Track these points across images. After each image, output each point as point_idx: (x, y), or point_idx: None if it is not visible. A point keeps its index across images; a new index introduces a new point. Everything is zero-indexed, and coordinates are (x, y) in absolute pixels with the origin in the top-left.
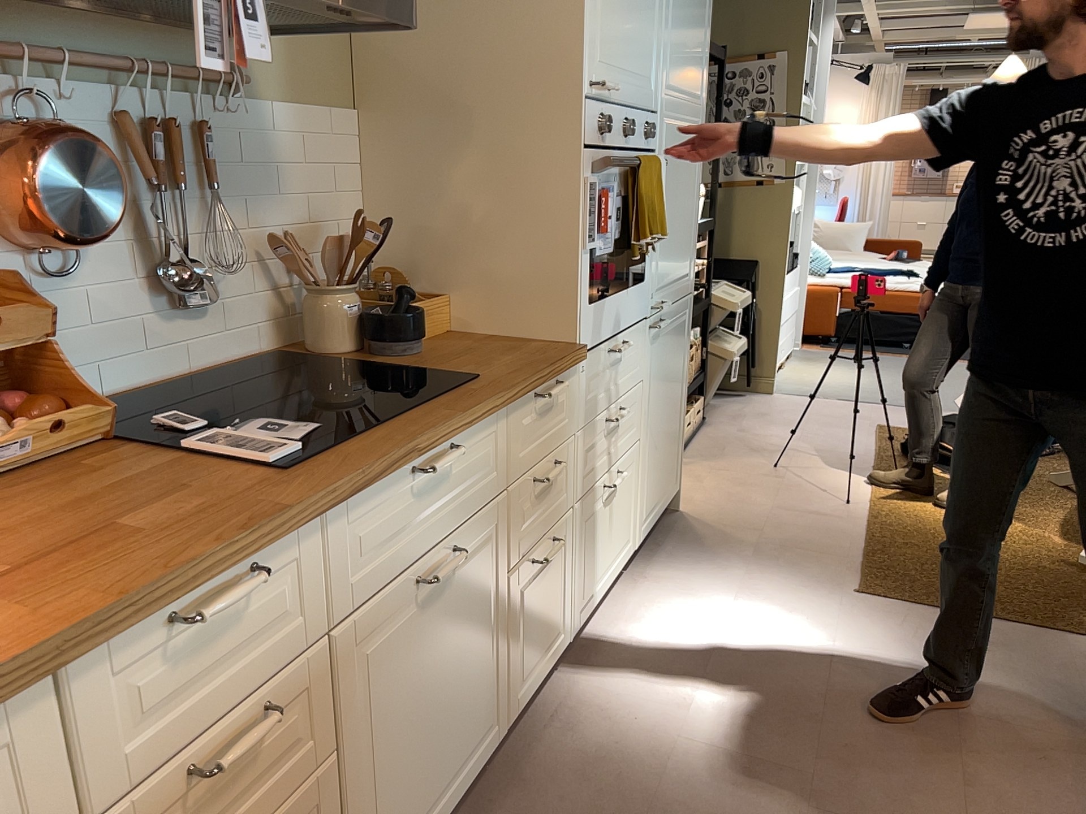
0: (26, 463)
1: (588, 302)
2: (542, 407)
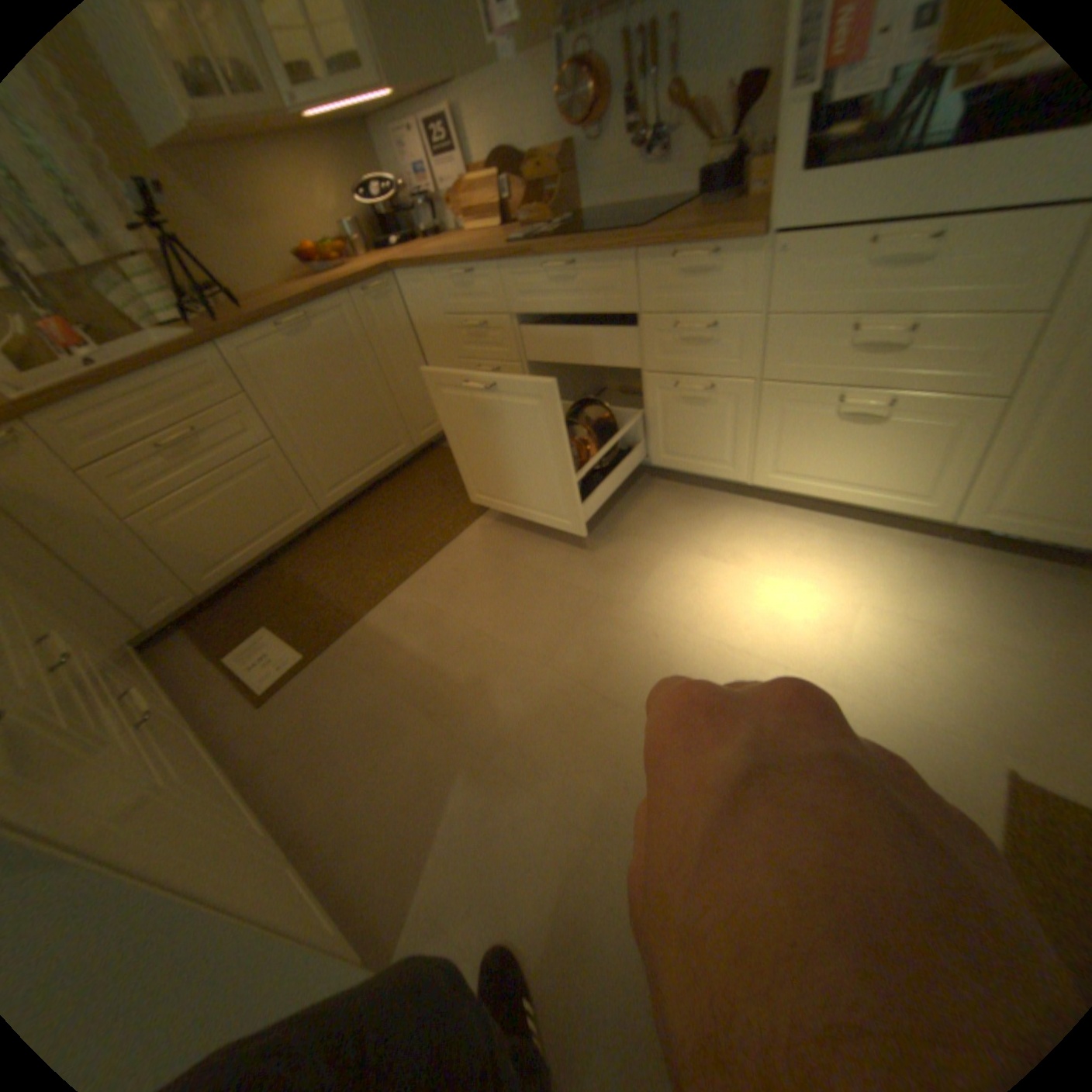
0: (531, 222)
1: (801, 166)
2: (690, 265)
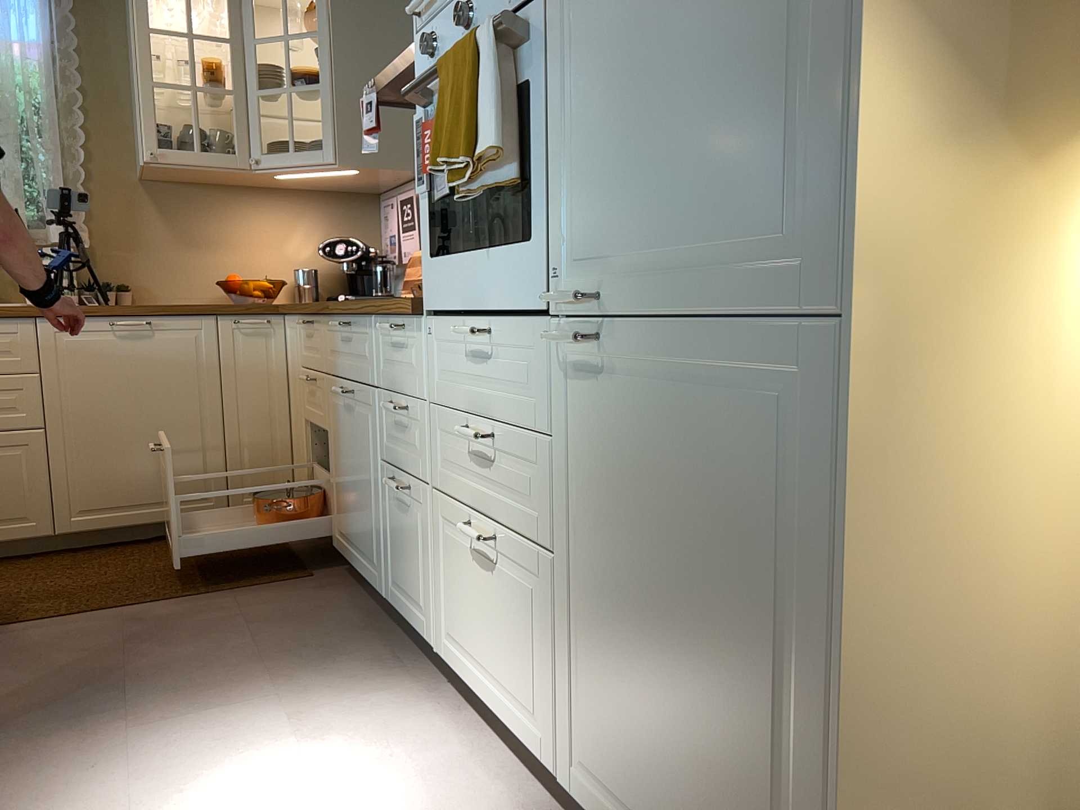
0: None
1: (433, 255)
2: (397, 342)
